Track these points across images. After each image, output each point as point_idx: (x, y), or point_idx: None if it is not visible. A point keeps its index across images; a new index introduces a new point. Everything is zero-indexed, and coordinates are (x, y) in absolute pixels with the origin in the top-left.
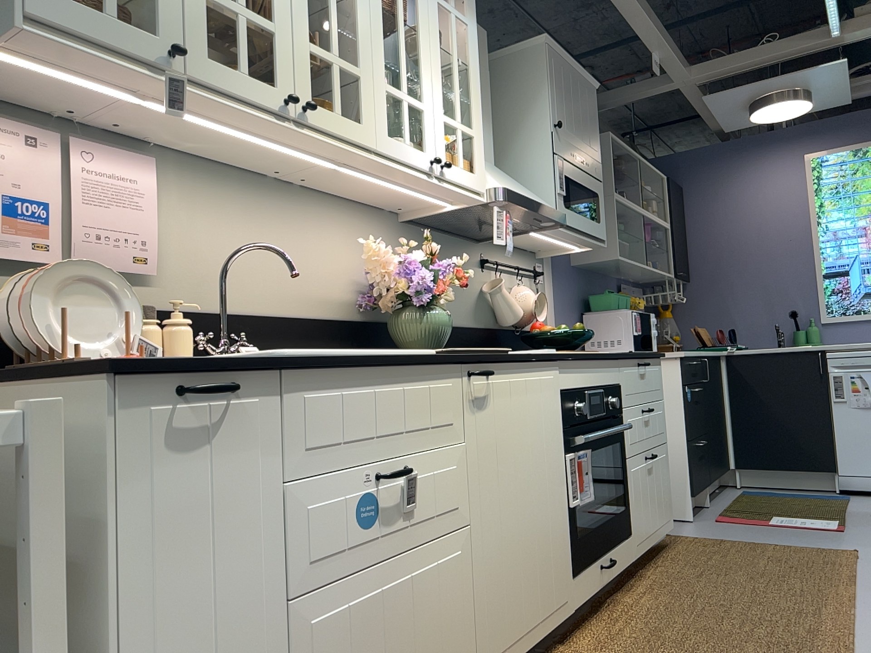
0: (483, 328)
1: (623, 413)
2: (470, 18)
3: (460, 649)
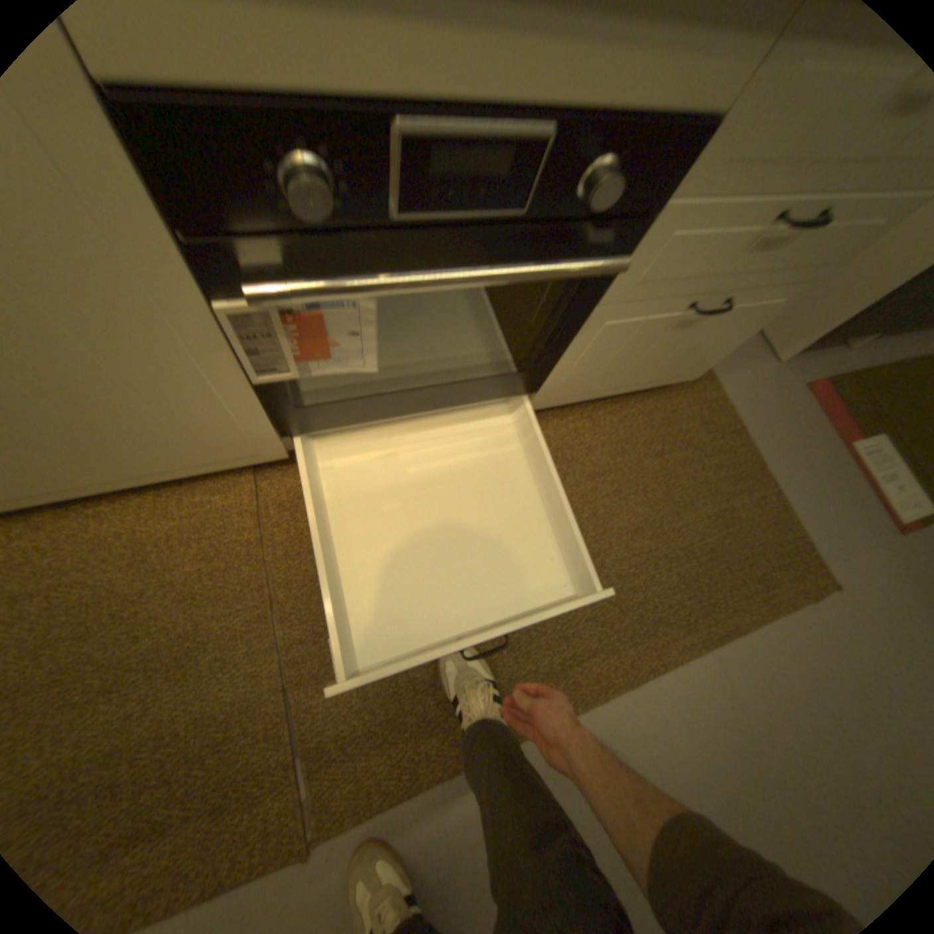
0: None
1: (664, 211)
2: None
3: None
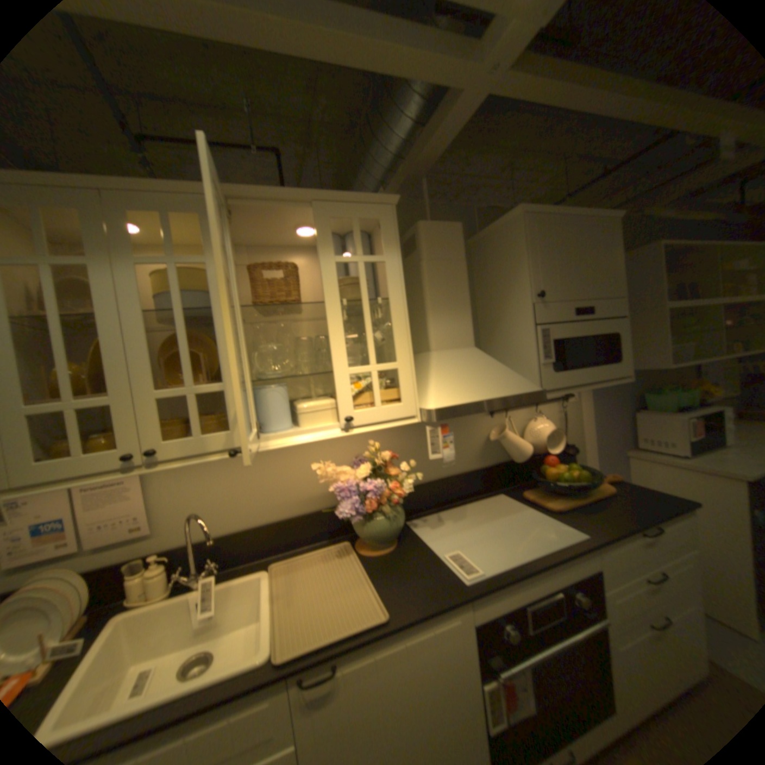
0: (490, 468)
1: (606, 601)
2: (387, 252)
3: None
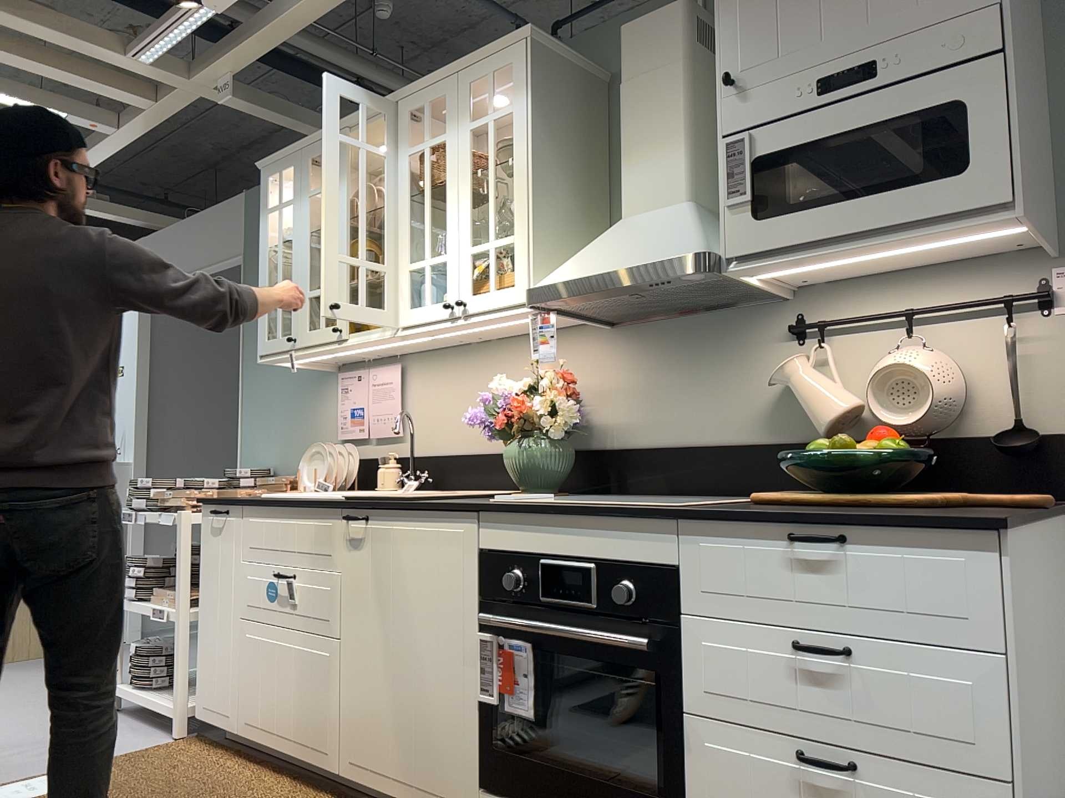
0: (781, 444)
1: (683, 625)
2: (514, 100)
3: (324, 727)
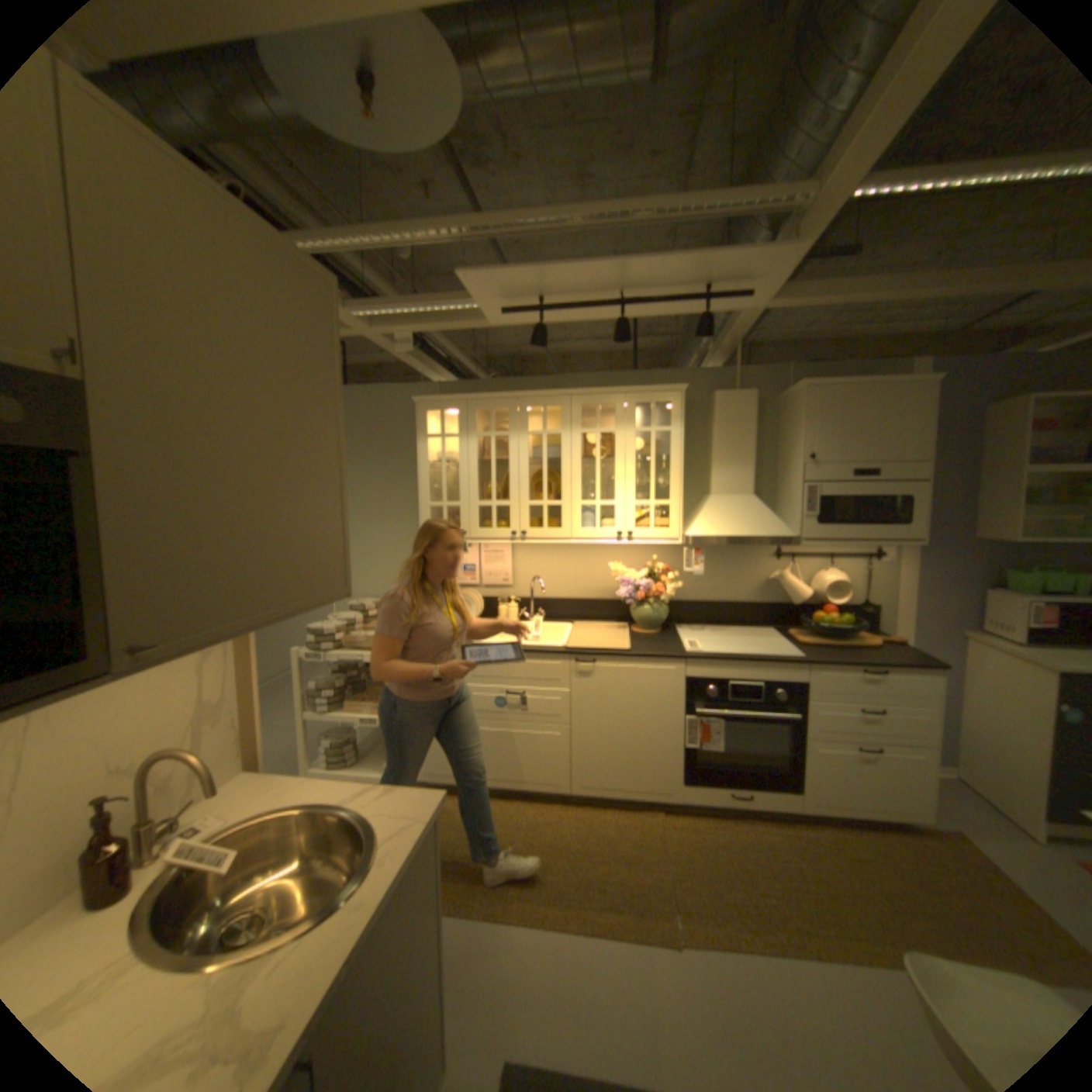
0: (768, 604)
1: (810, 707)
2: (674, 425)
3: (558, 773)
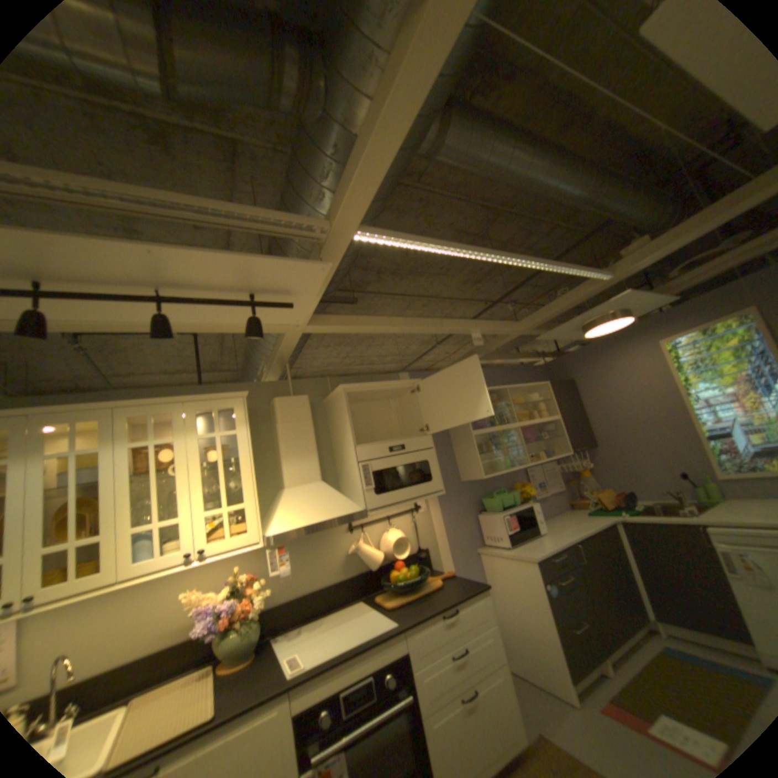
0: (351, 578)
1: (414, 679)
2: (238, 427)
3: None
